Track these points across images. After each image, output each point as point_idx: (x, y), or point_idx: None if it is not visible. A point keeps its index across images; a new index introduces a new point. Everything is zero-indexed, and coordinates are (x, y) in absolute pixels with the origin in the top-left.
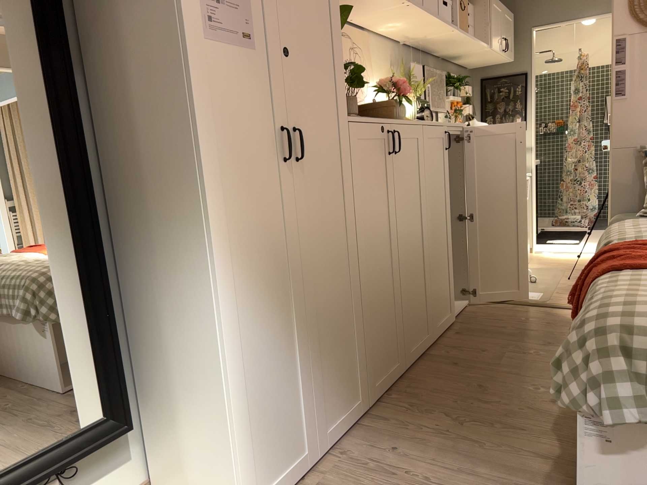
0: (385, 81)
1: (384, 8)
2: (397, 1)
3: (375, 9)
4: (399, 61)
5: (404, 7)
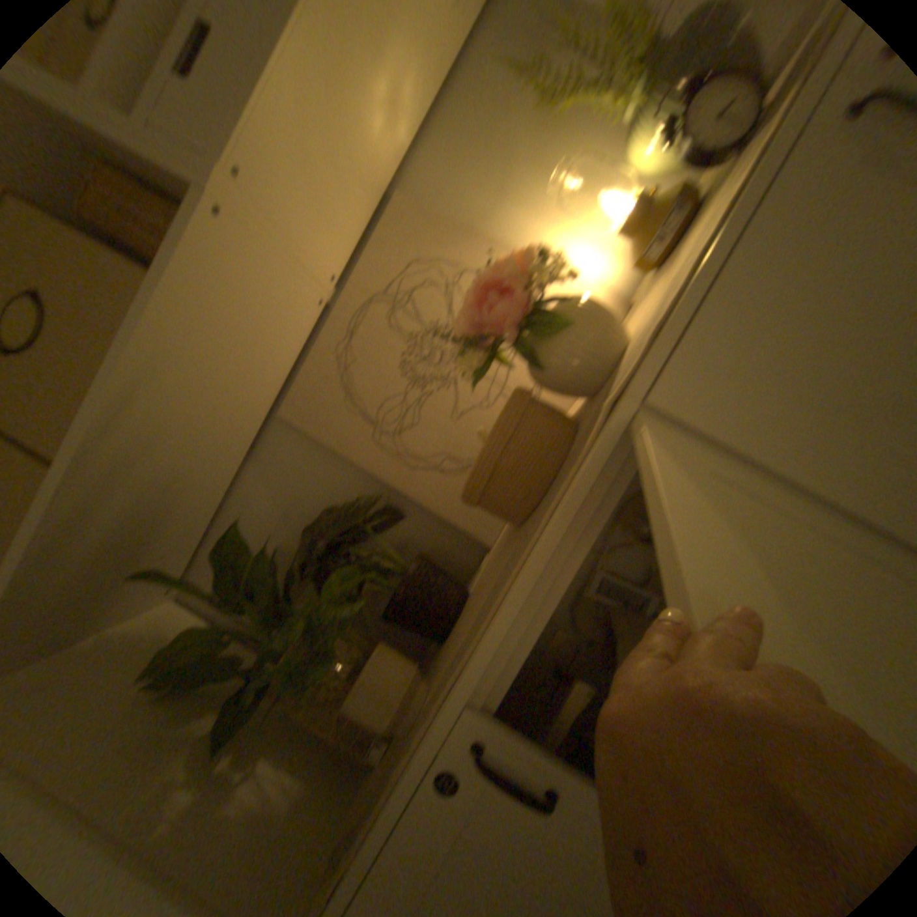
0: (494, 276)
1: (264, 243)
2: (206, 245)
3: (270, 269)
4: (518, 66)
5: (247, 177)
